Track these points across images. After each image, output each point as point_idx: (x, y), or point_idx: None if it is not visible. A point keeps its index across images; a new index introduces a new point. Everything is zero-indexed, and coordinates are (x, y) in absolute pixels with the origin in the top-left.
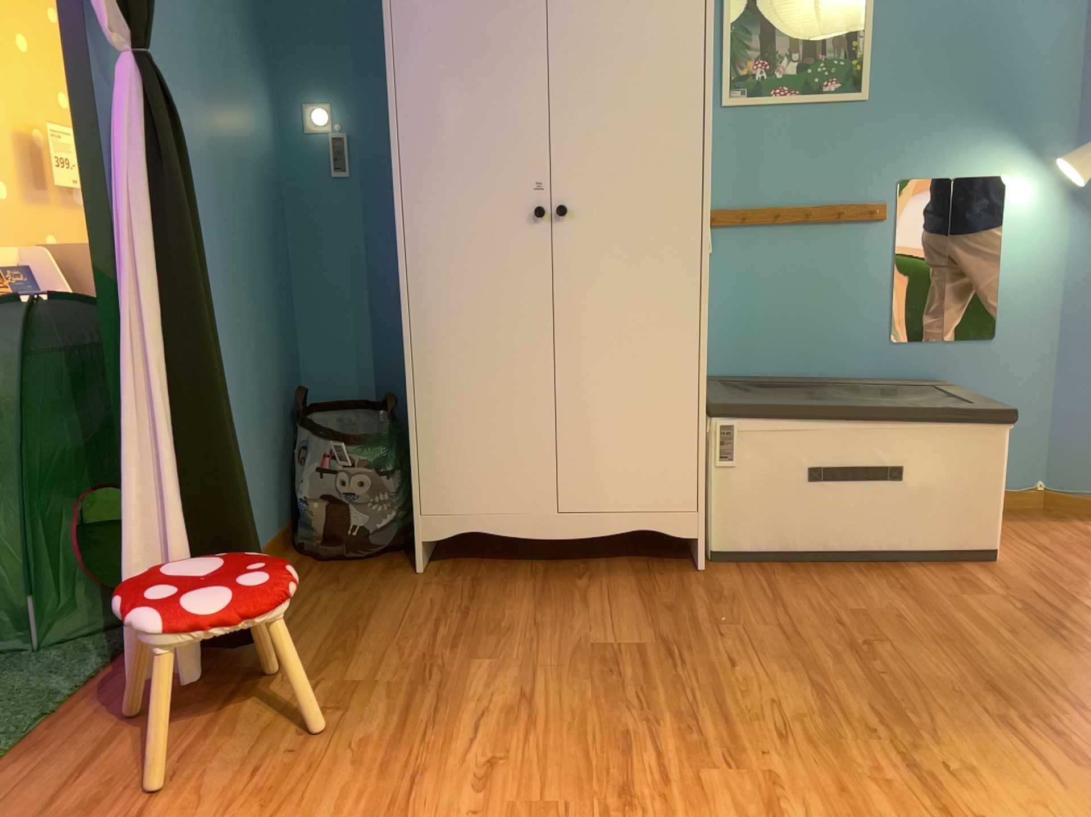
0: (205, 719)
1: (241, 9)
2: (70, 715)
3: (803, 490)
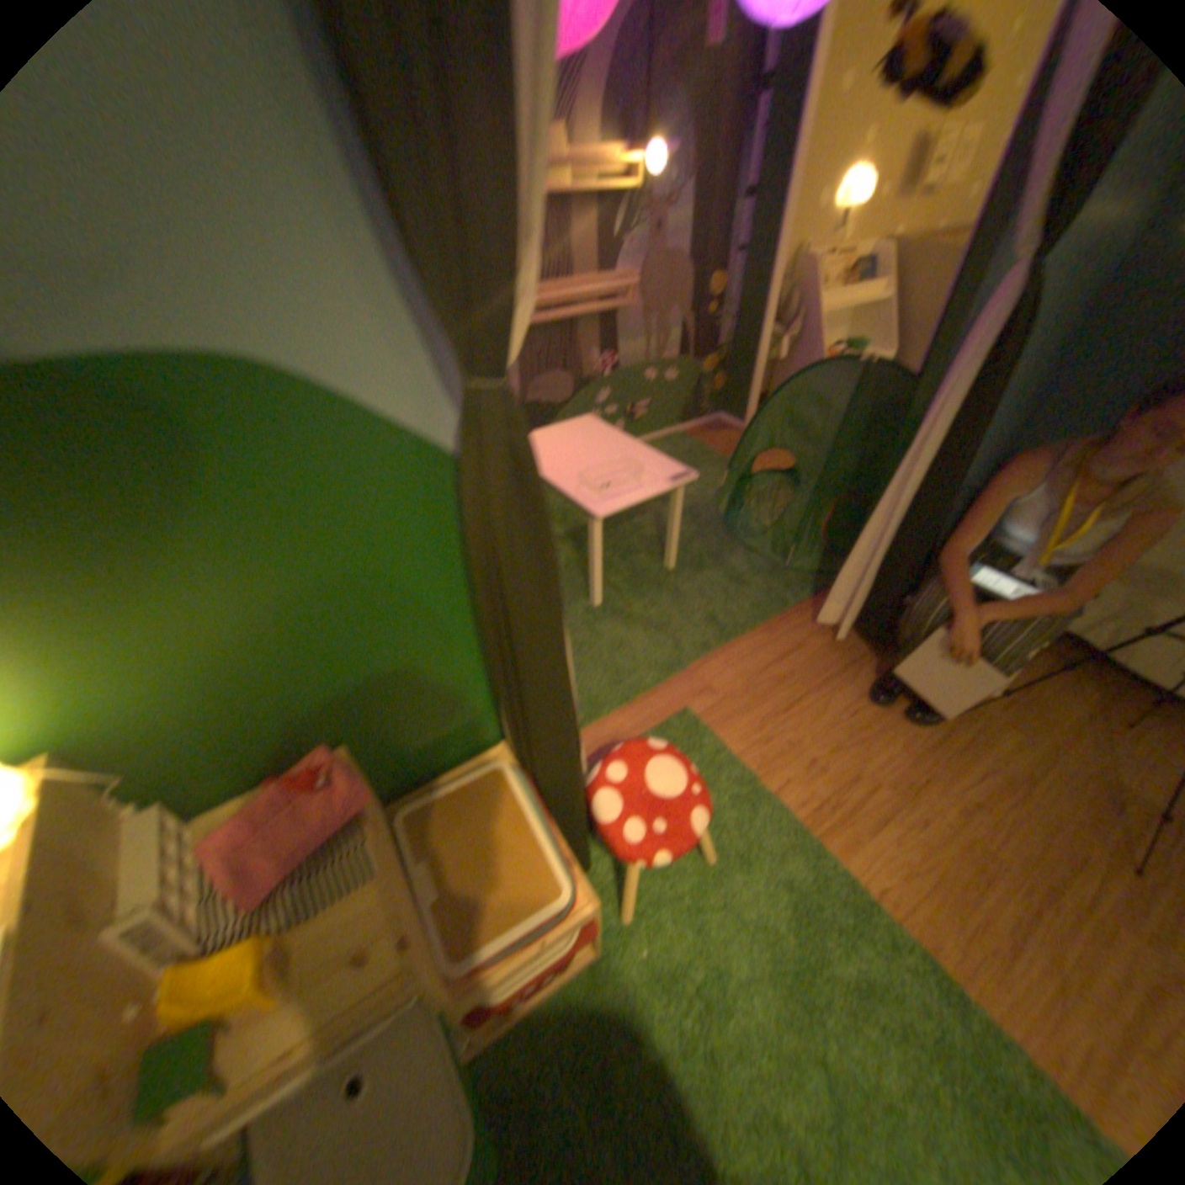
0: (845, 668)
1: None
2: (788, 623)
3: None
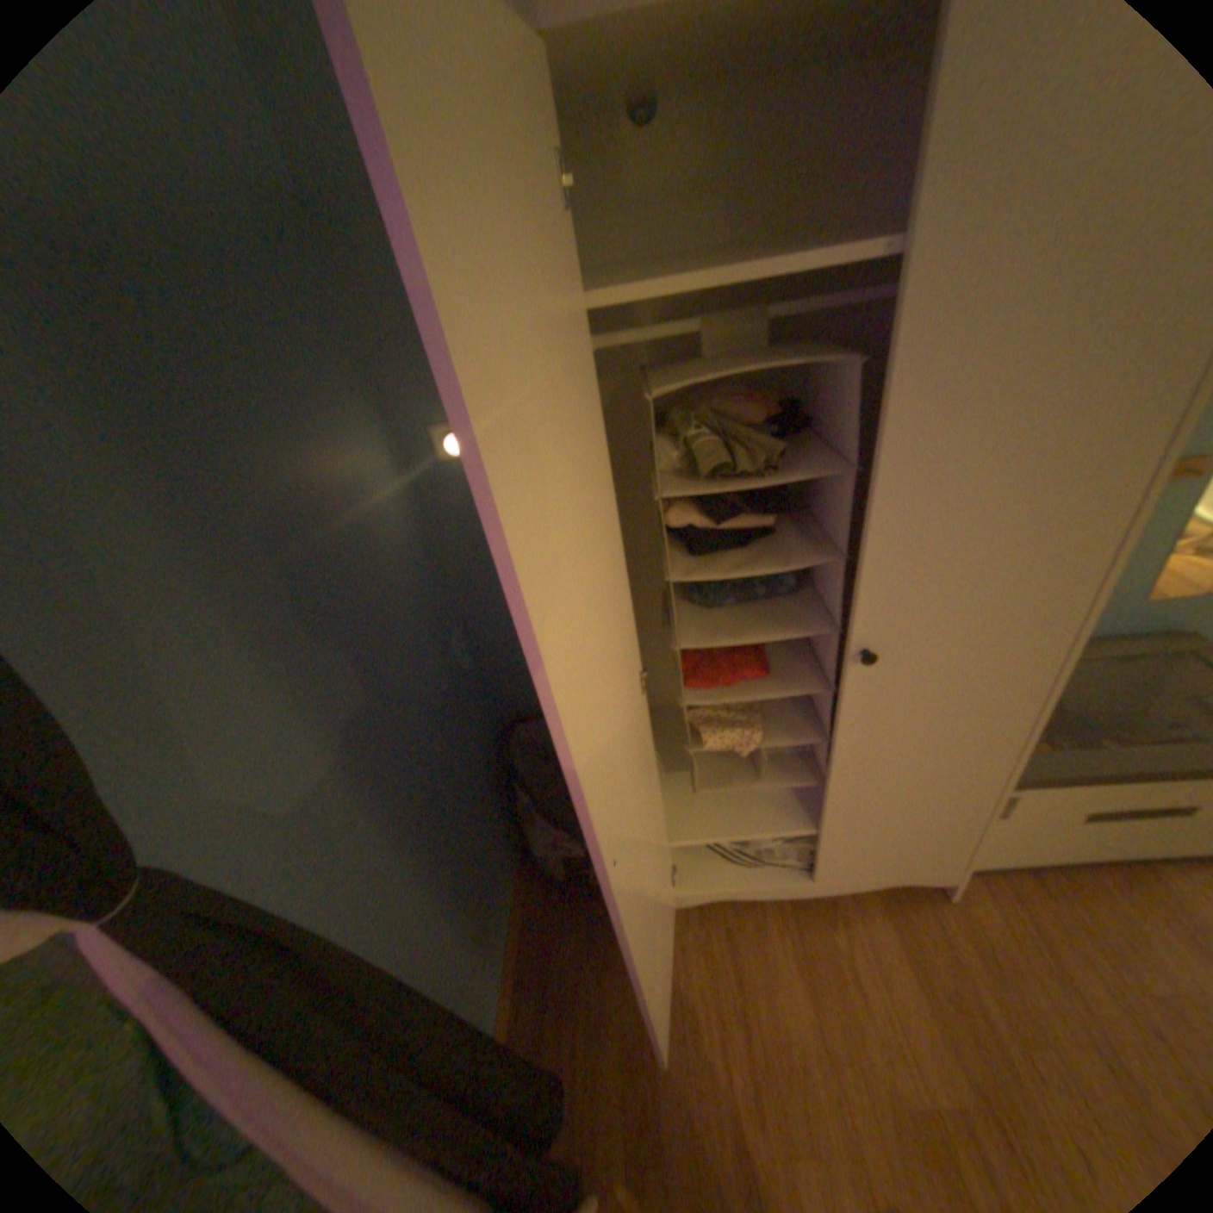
0: None
1: (297, 348)
2: None
3: (1078, 831)
